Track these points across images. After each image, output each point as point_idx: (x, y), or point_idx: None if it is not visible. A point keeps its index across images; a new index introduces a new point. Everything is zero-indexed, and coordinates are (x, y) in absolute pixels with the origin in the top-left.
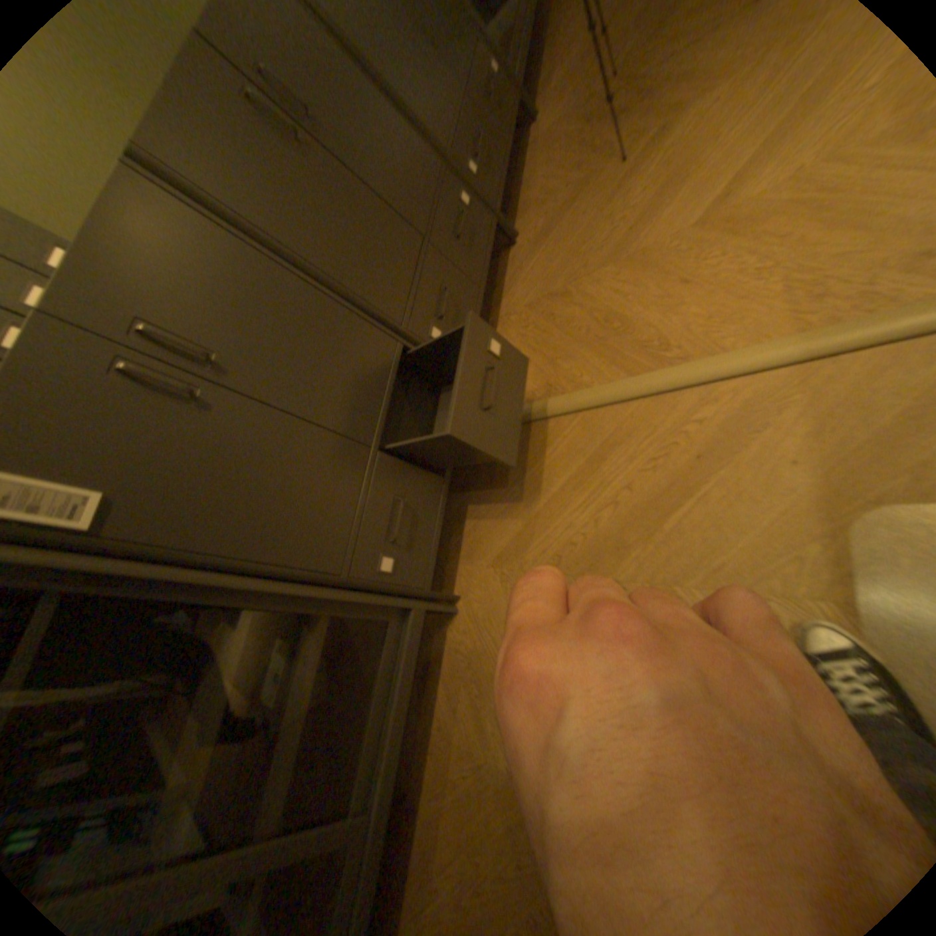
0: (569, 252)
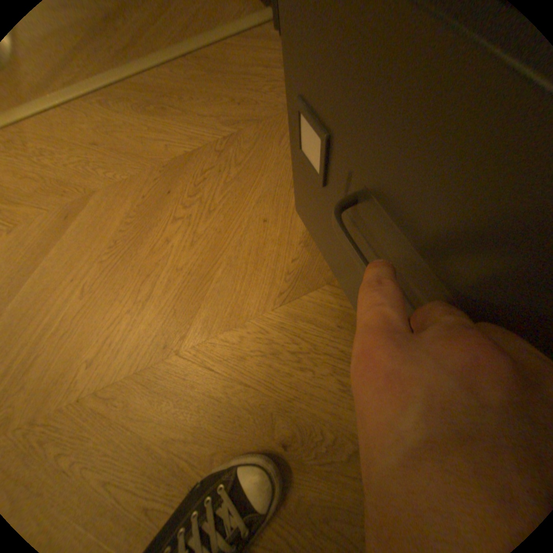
0: (258, 170)
